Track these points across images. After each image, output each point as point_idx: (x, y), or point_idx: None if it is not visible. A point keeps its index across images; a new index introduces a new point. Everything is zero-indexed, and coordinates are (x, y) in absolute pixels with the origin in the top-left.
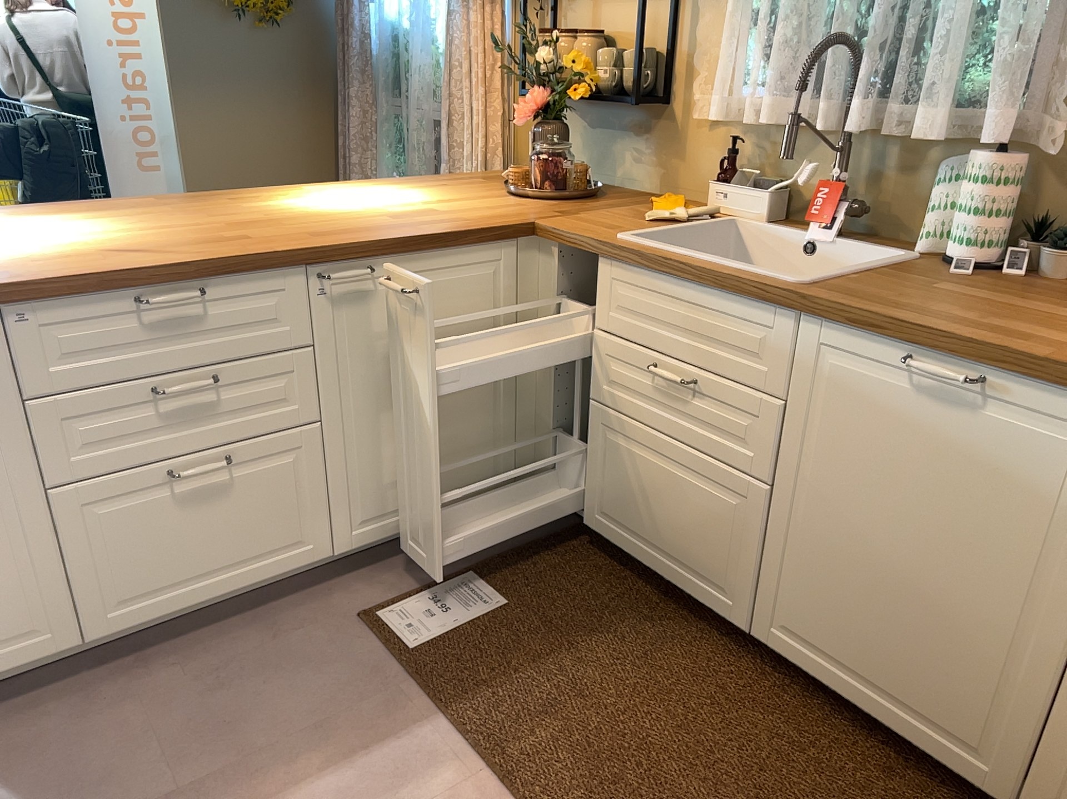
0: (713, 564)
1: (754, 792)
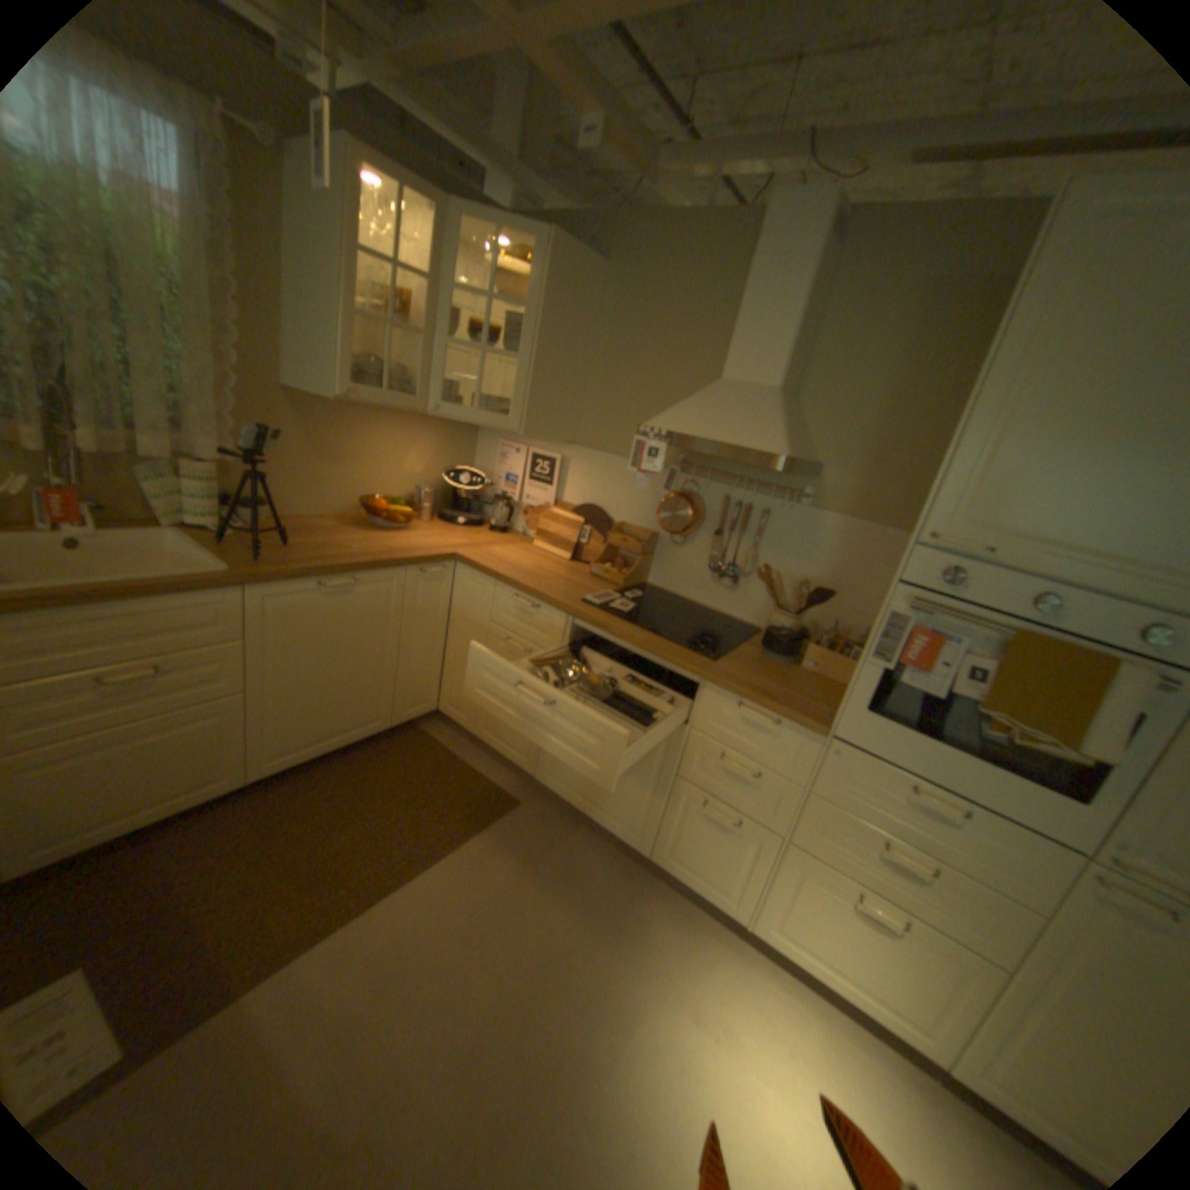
0: (205, 775)
1: (351, 816)
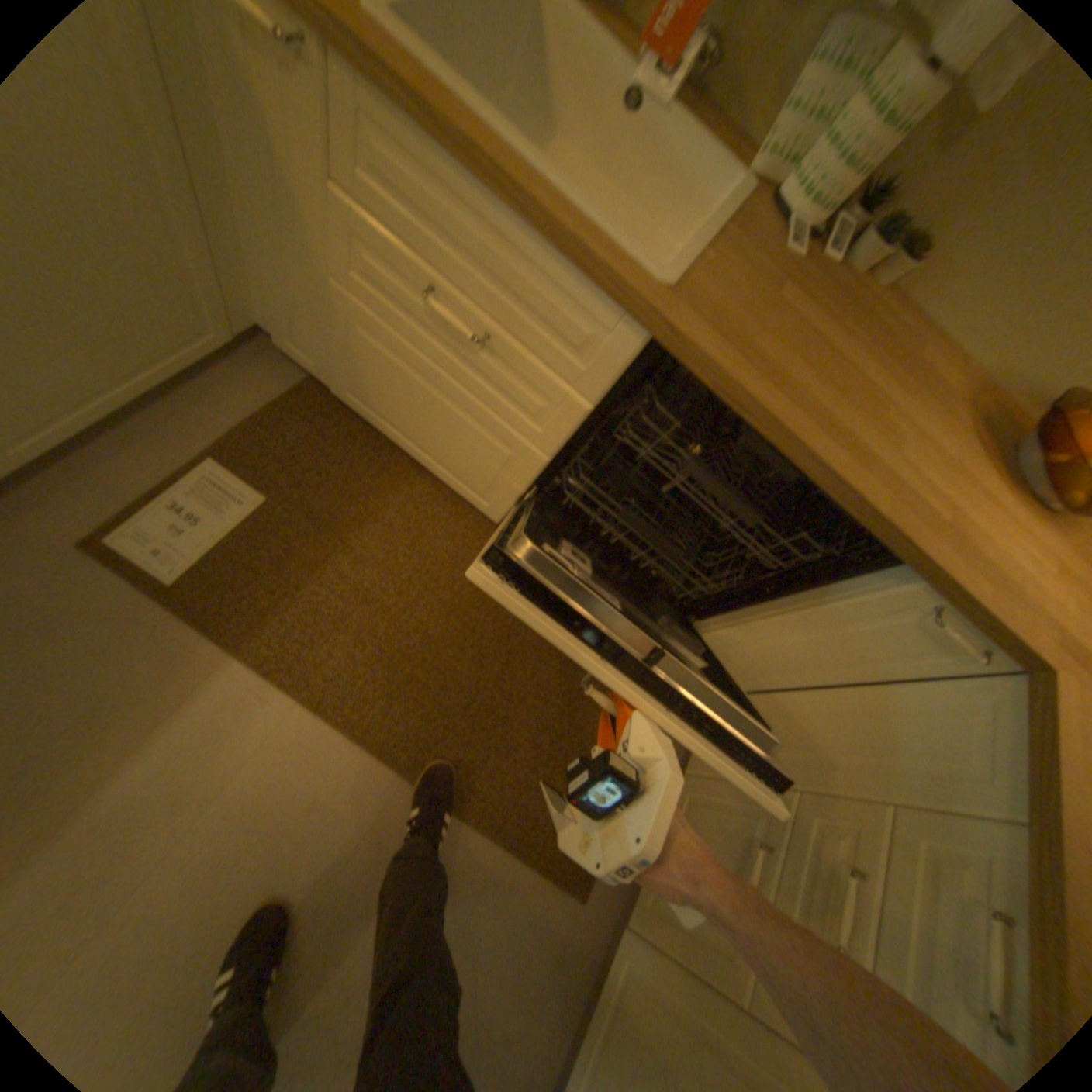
0: (476, 481)
1: (505, 658)
